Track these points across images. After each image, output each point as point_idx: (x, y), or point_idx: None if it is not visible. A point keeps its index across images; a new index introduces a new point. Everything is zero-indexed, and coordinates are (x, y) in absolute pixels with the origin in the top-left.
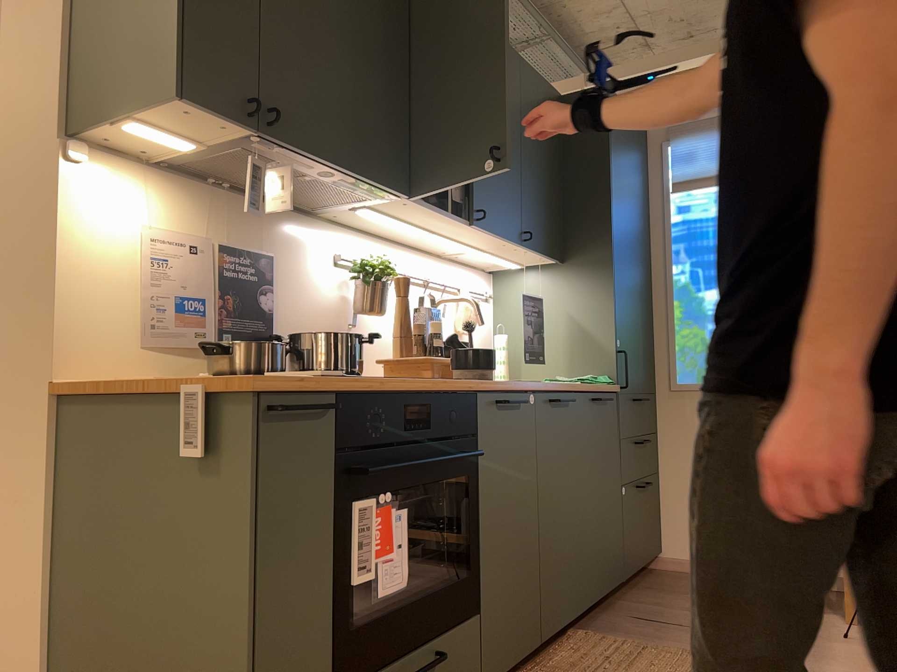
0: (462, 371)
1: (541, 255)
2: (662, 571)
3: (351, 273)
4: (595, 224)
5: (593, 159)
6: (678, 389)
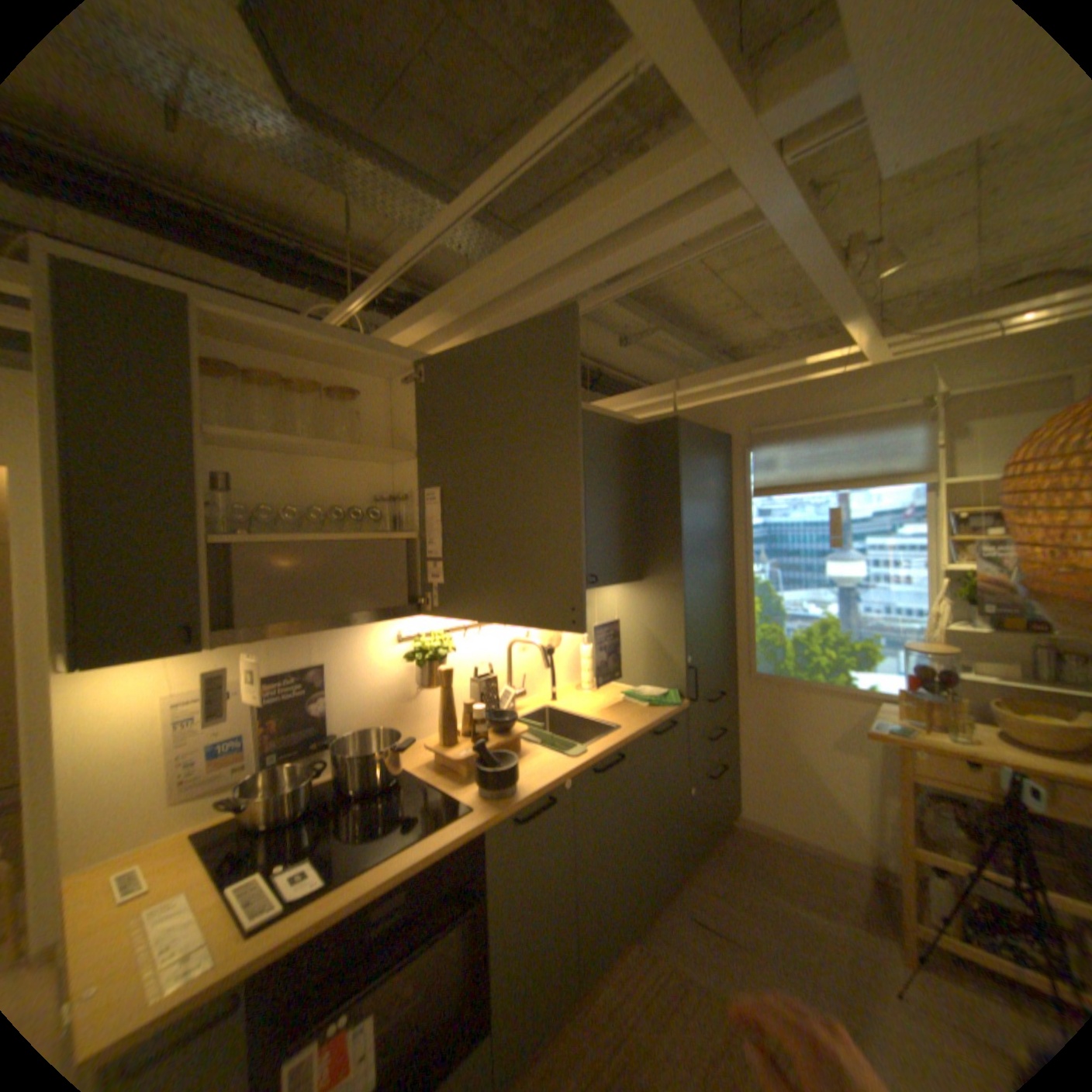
0: (479, 792)
1: (613, 585)
2: (738, 832)
3: (407, 657)
4: (666, 549)
5: (665, 488)
6: (756, 678)
